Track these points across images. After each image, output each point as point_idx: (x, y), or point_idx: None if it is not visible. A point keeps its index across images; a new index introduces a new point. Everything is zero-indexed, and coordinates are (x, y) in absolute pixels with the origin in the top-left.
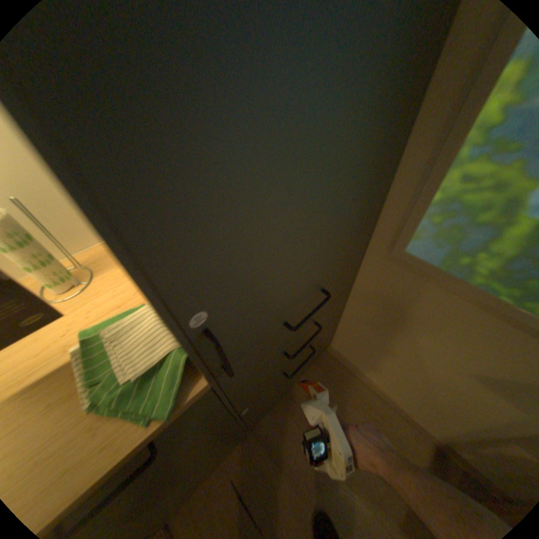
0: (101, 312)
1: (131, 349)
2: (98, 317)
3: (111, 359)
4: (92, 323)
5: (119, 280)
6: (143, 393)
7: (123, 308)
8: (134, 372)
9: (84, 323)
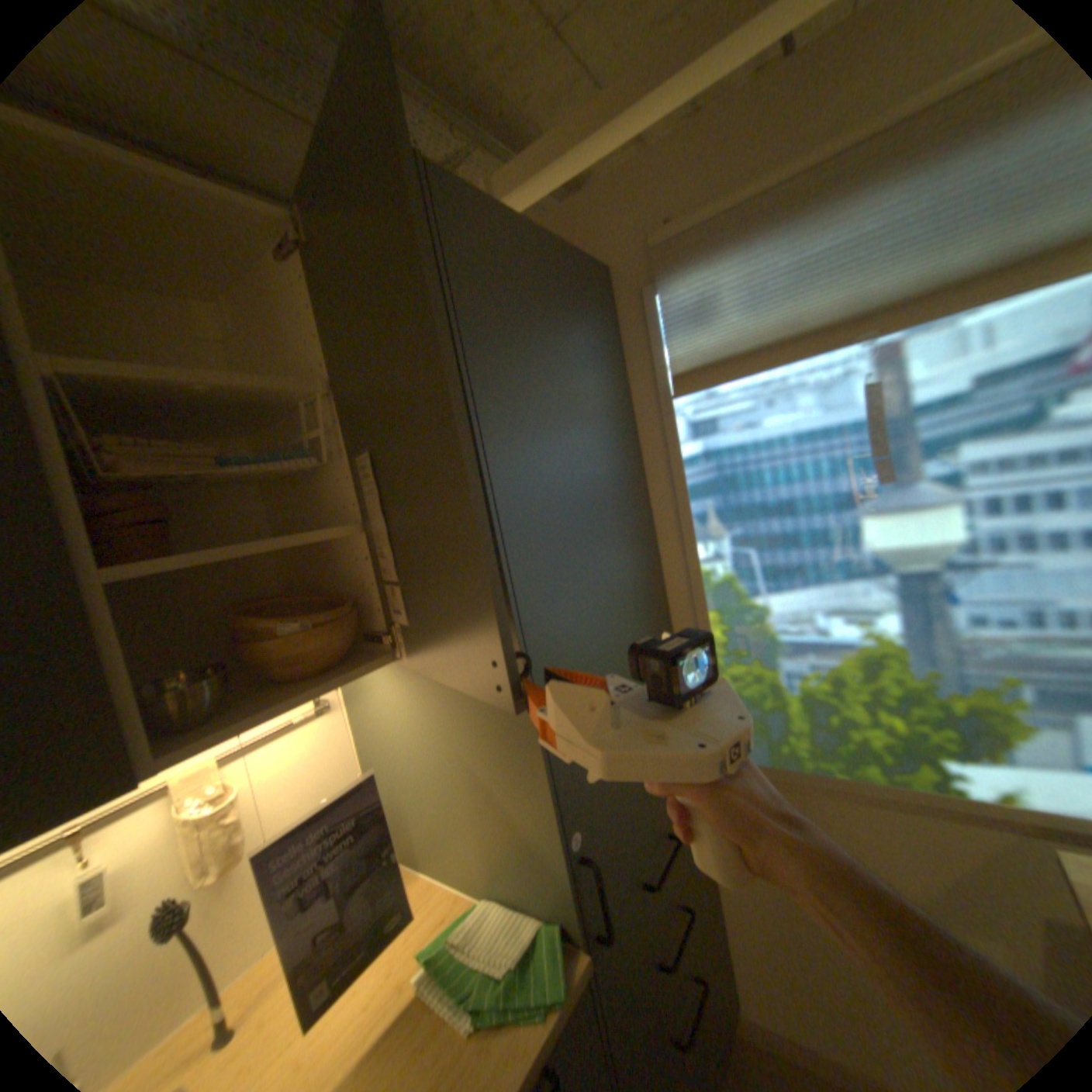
0: (421, 936)
1: (490, 947)
2: (424, 939)
3: (470, 968)
4: (421, 946)
5: (424, 895)
6: (526, 983)
7: (452, 916)
8: (507, 964)
9: (406, 955)
